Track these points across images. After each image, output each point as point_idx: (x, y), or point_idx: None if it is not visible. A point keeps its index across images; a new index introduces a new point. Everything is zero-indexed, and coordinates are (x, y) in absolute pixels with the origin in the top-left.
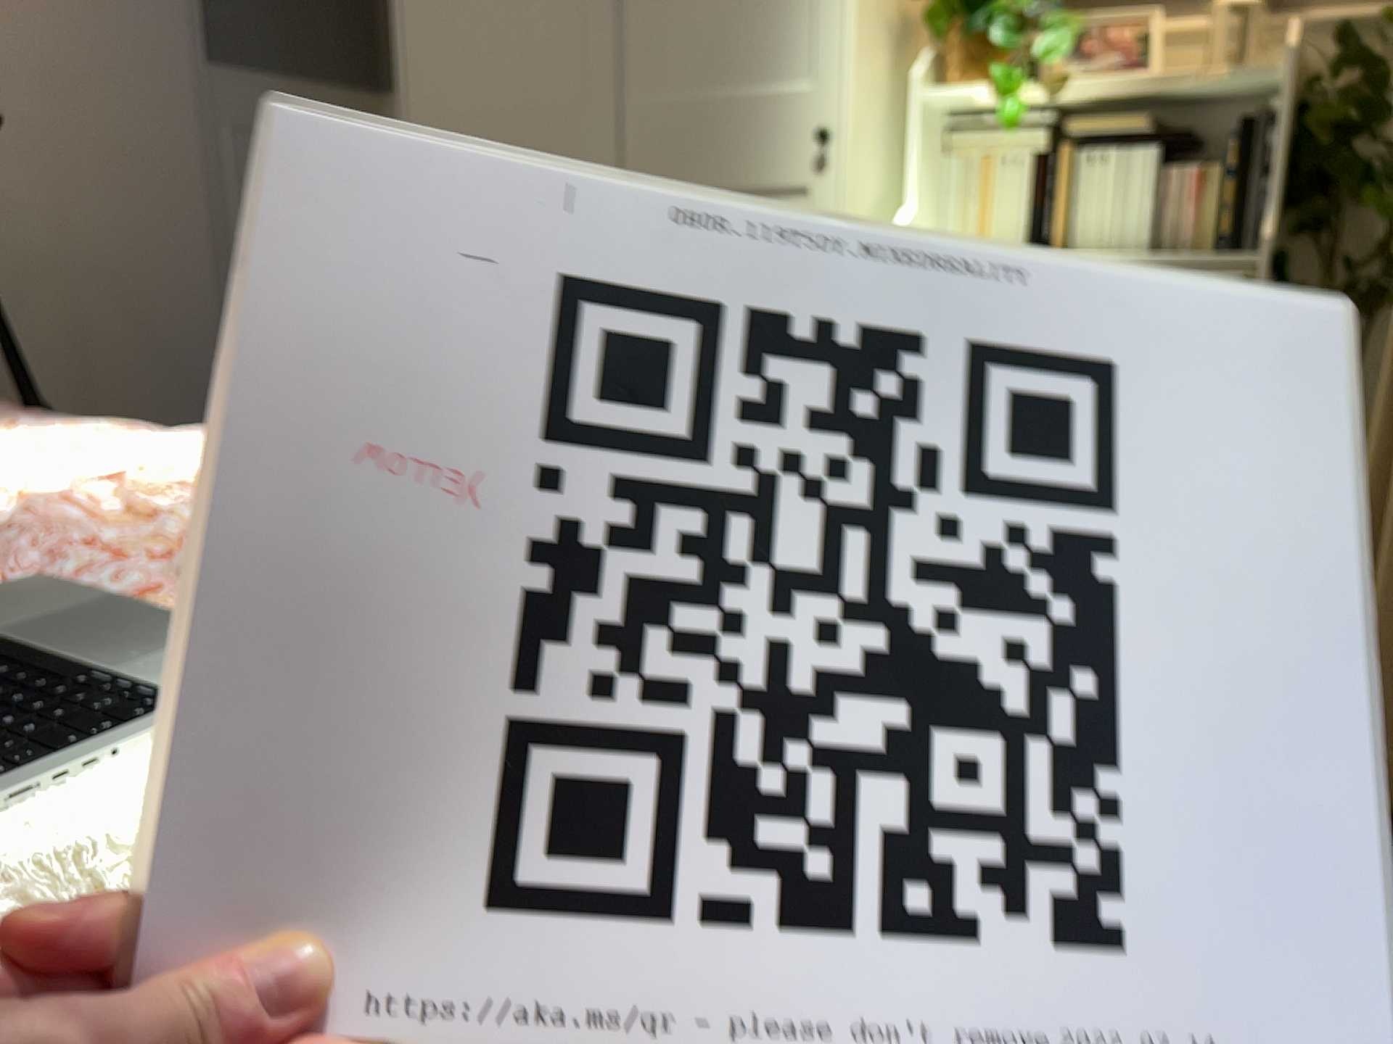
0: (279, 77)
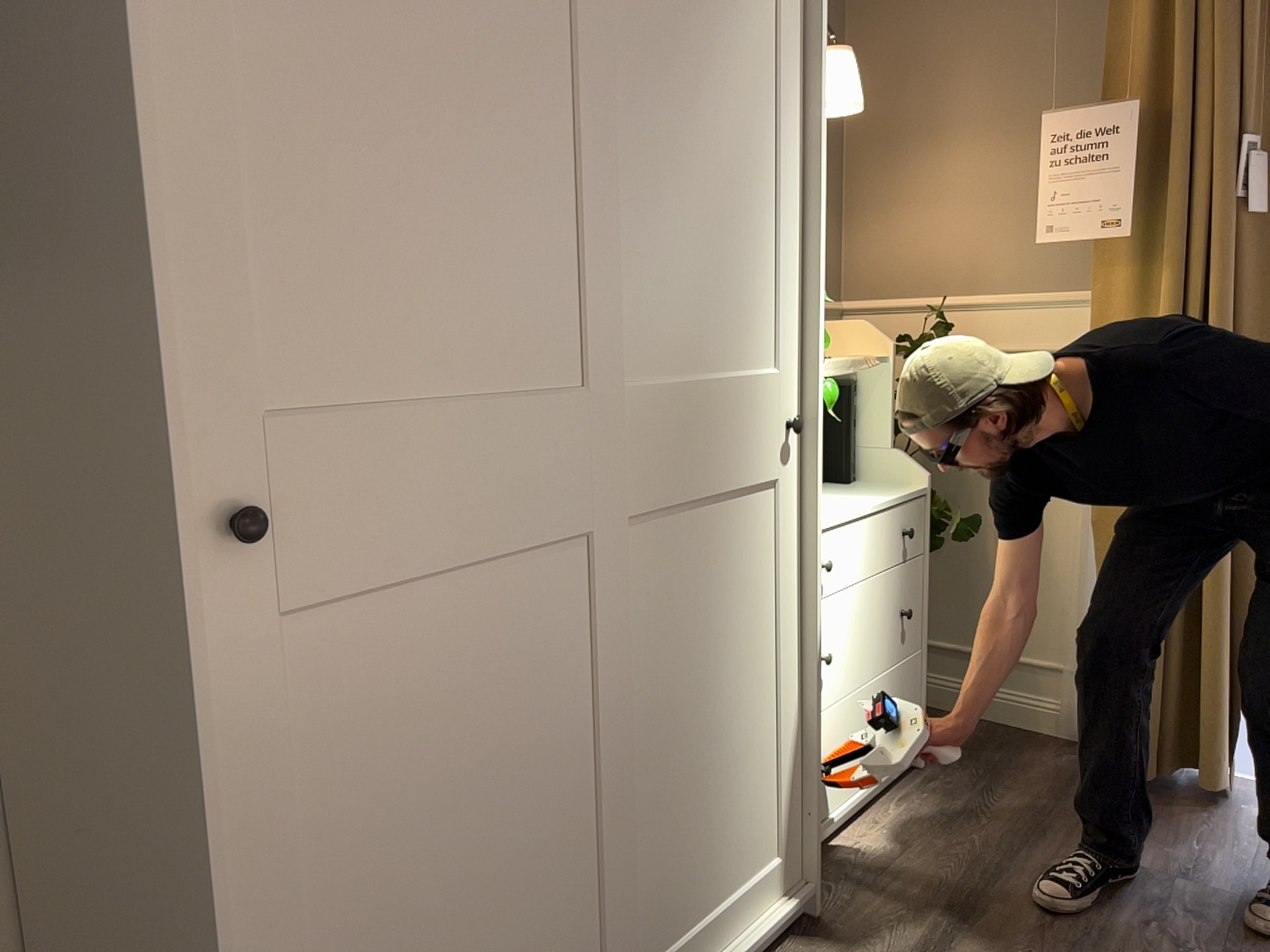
0: None
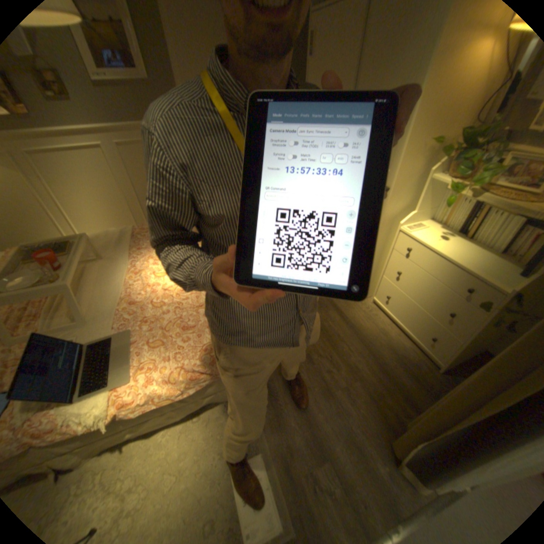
0: None
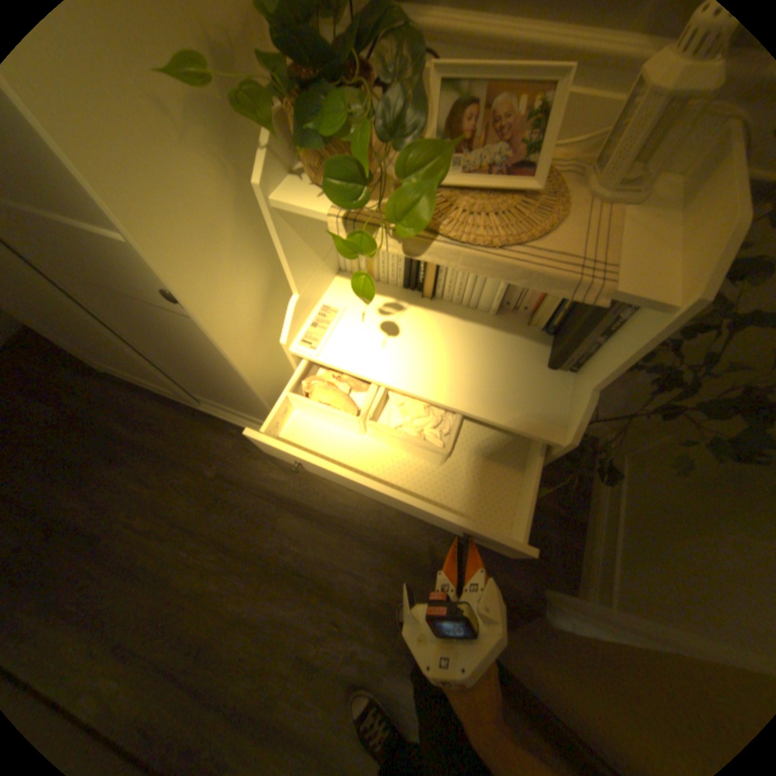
0: None
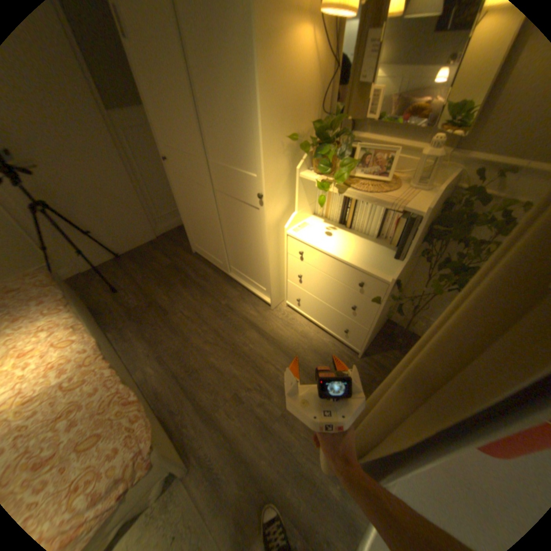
0: (132, 107)
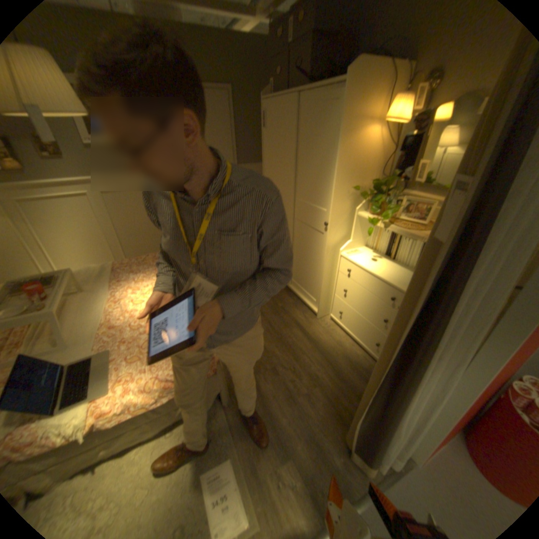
0: (253, 163)
